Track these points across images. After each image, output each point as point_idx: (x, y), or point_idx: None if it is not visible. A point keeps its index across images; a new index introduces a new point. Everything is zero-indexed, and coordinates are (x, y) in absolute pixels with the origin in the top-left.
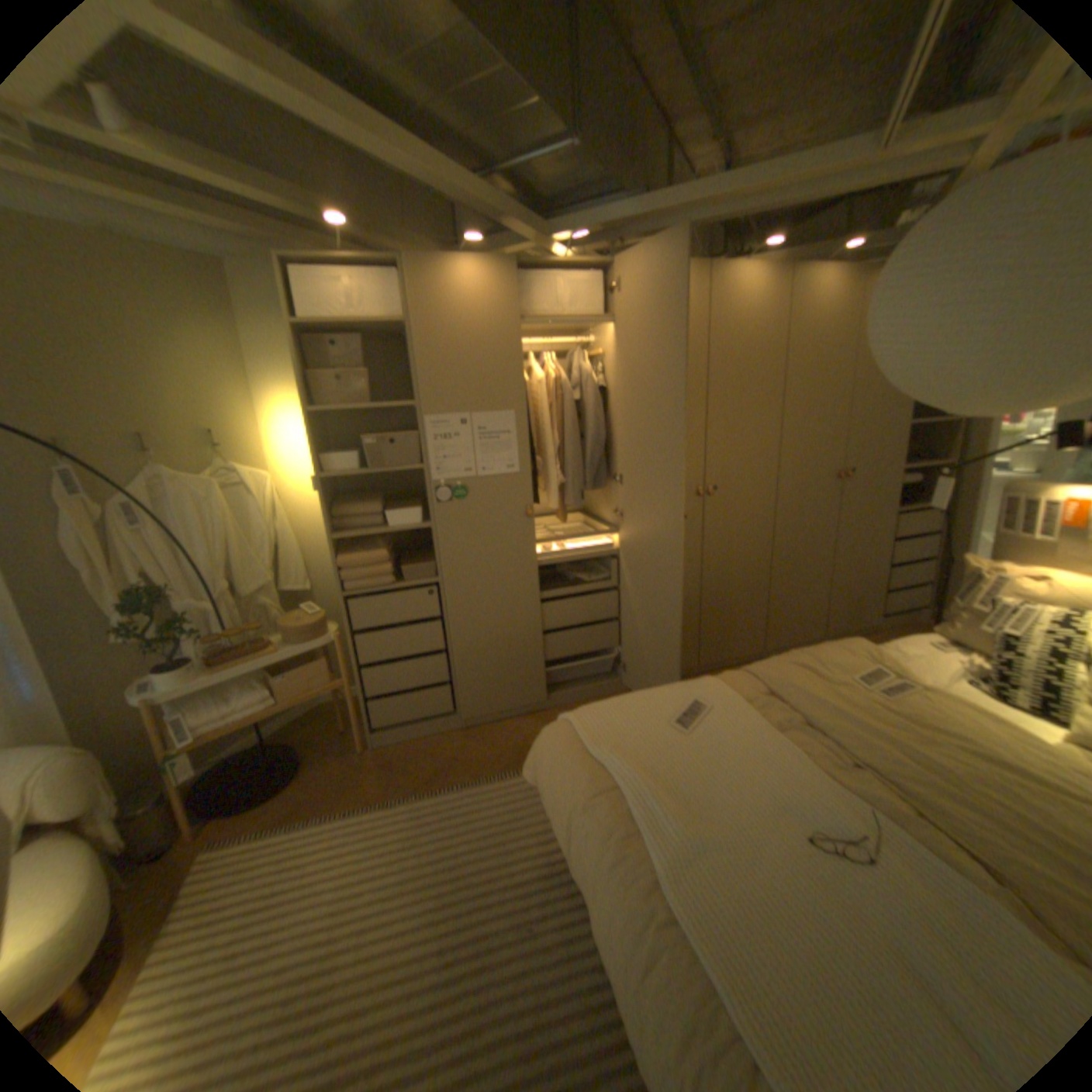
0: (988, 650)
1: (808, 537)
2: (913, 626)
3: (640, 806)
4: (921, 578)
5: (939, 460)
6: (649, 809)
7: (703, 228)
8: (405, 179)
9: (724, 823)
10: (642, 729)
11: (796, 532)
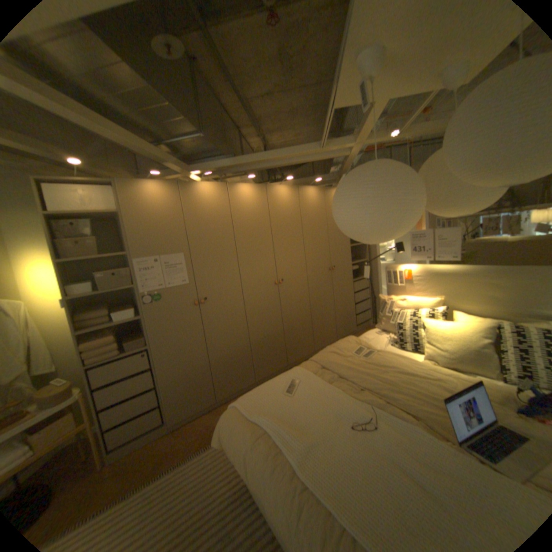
0: (394, 330)
1: (322, 296)
2: (367, 327)
3: (278, 437)
4: (366, 307)
5: (362, 259)
6: (282, 437)
7: (259, 171)
8: (112, 143)
9: (316, 432)
10: (271, 399)
11: (317, 295)
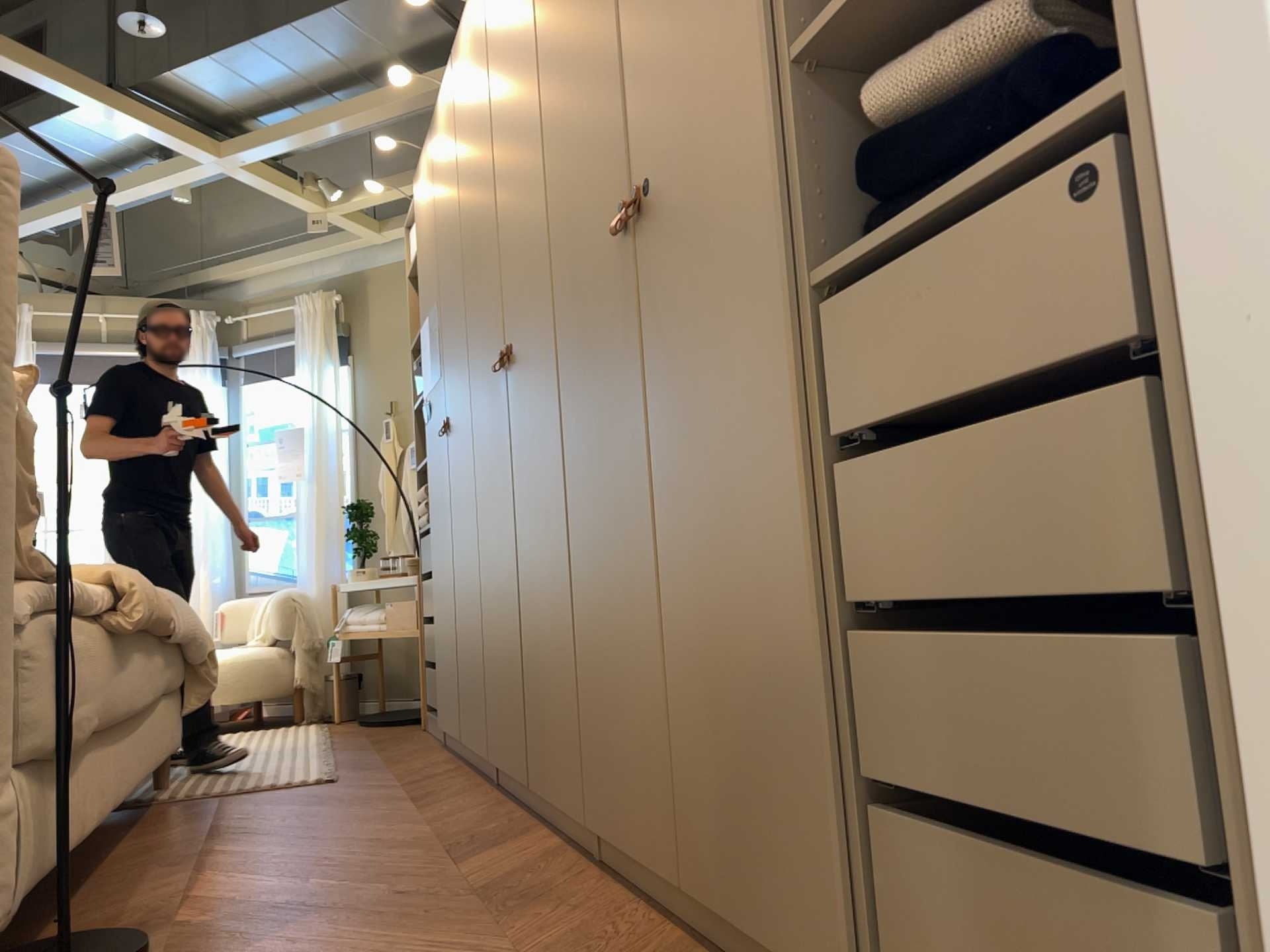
0: None
1: (605, 441)
2: None
3: None
4: (1015, 725)
5: None
6: None
7: None
8: None
9: None
10: None
11: (588, 426)
